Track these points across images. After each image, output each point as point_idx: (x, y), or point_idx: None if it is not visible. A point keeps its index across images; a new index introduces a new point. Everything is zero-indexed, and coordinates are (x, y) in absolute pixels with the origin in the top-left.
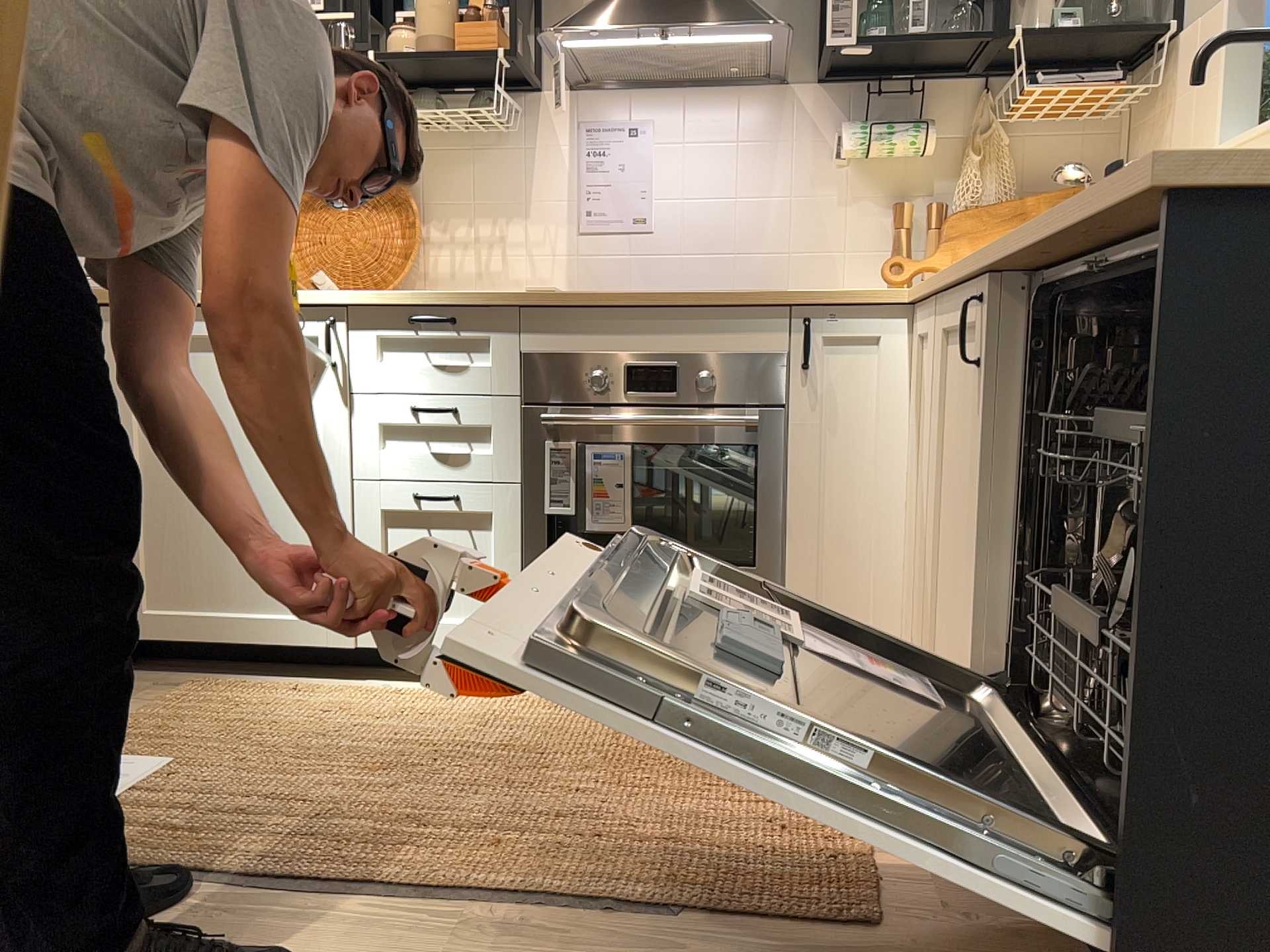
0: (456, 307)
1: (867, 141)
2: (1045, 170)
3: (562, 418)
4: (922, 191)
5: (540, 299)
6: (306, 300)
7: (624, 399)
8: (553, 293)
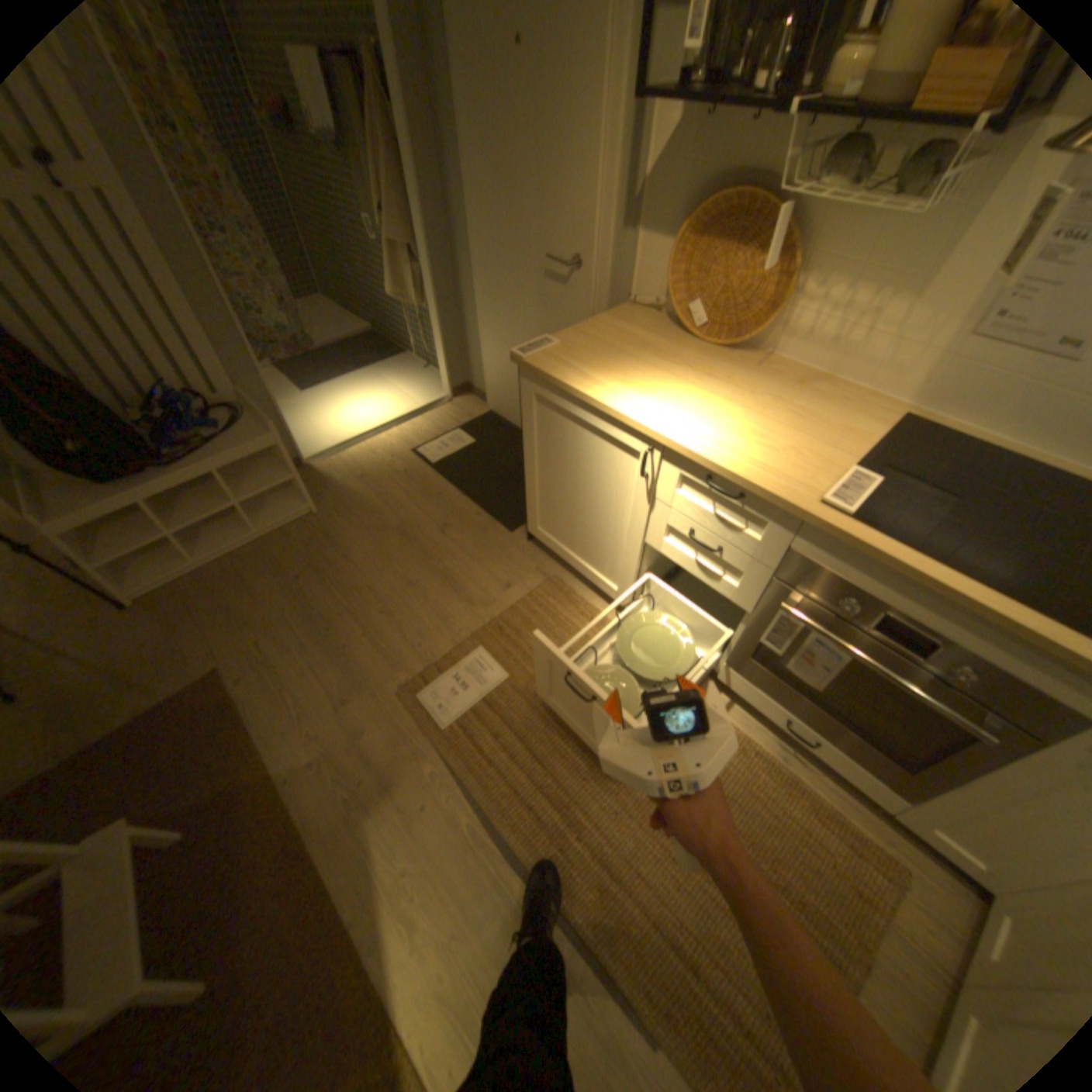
0: (749, 490)
1: None
2: None
3: (798, 619)
4: None
5: (828, 528)
6: (637, 426)
7: (868, 630)
8: (846, 525)
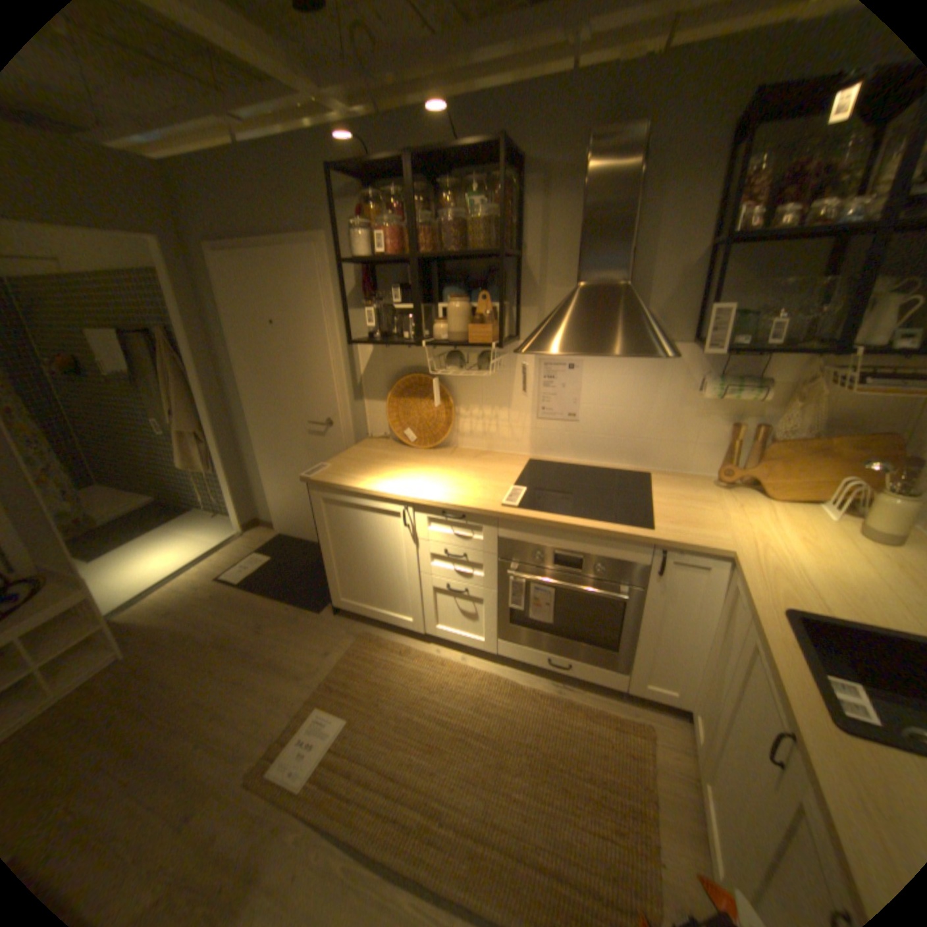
0: (465, 511)
1: (723, 393)
2: (855, 407)
3: (518, 575)
4: (757, 413)
5: (508, 516)
6: (394, 496)
7: (552, 567)
8: (515, 512)
